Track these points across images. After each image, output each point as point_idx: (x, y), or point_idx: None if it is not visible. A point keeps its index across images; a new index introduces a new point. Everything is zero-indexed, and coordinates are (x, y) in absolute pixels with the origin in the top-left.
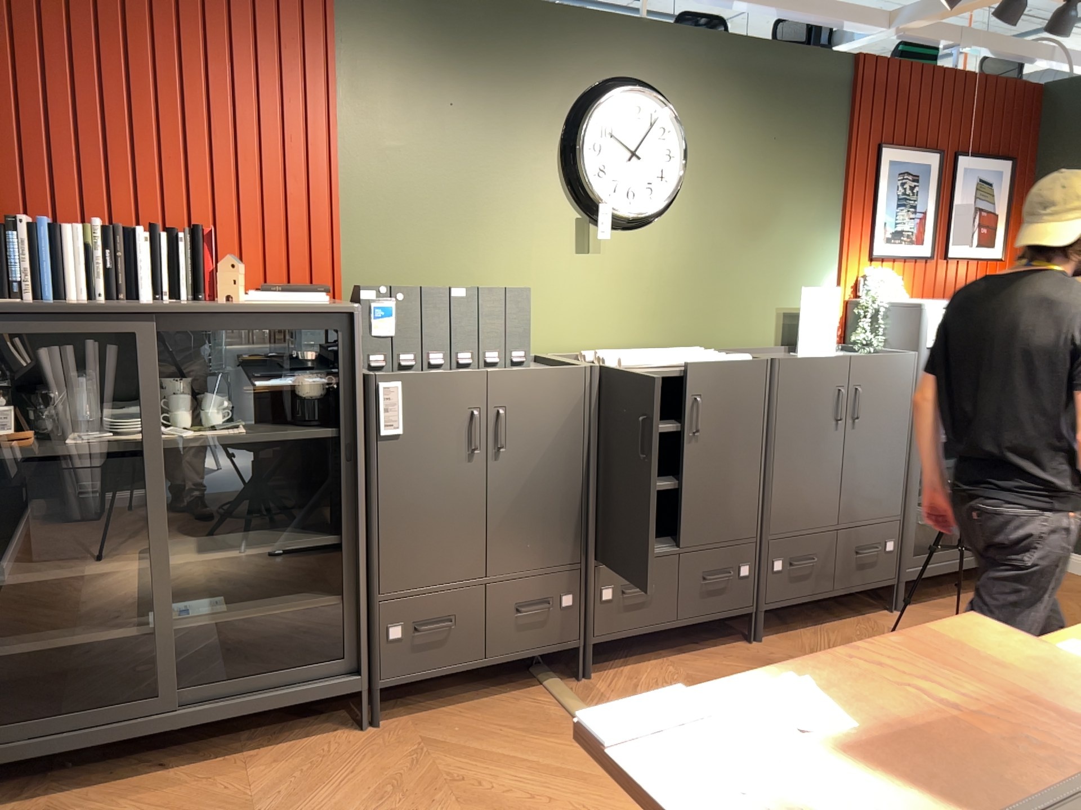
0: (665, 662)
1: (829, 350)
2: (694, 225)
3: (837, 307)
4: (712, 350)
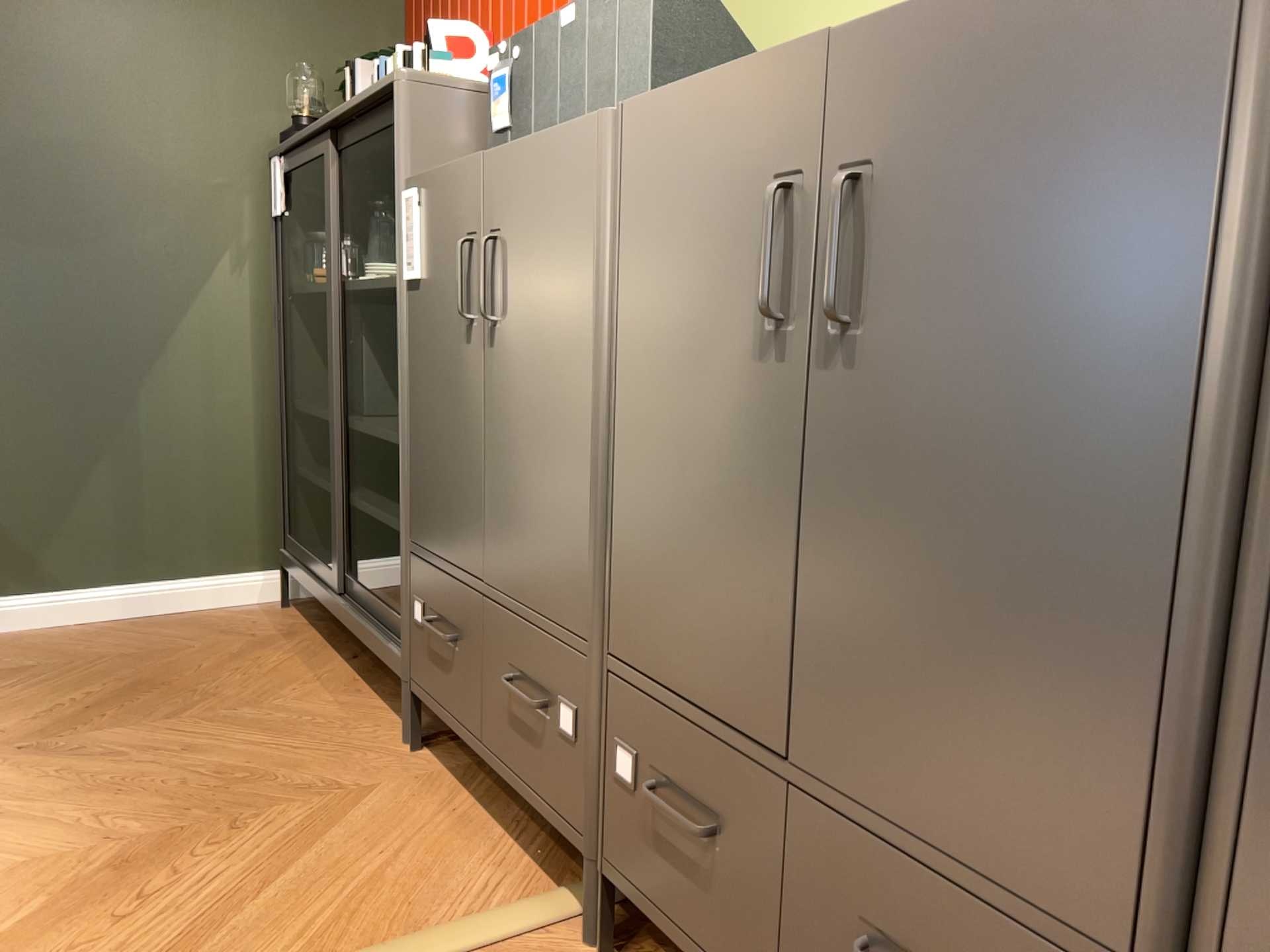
0: None
1: None
2: None
3: None
4: None
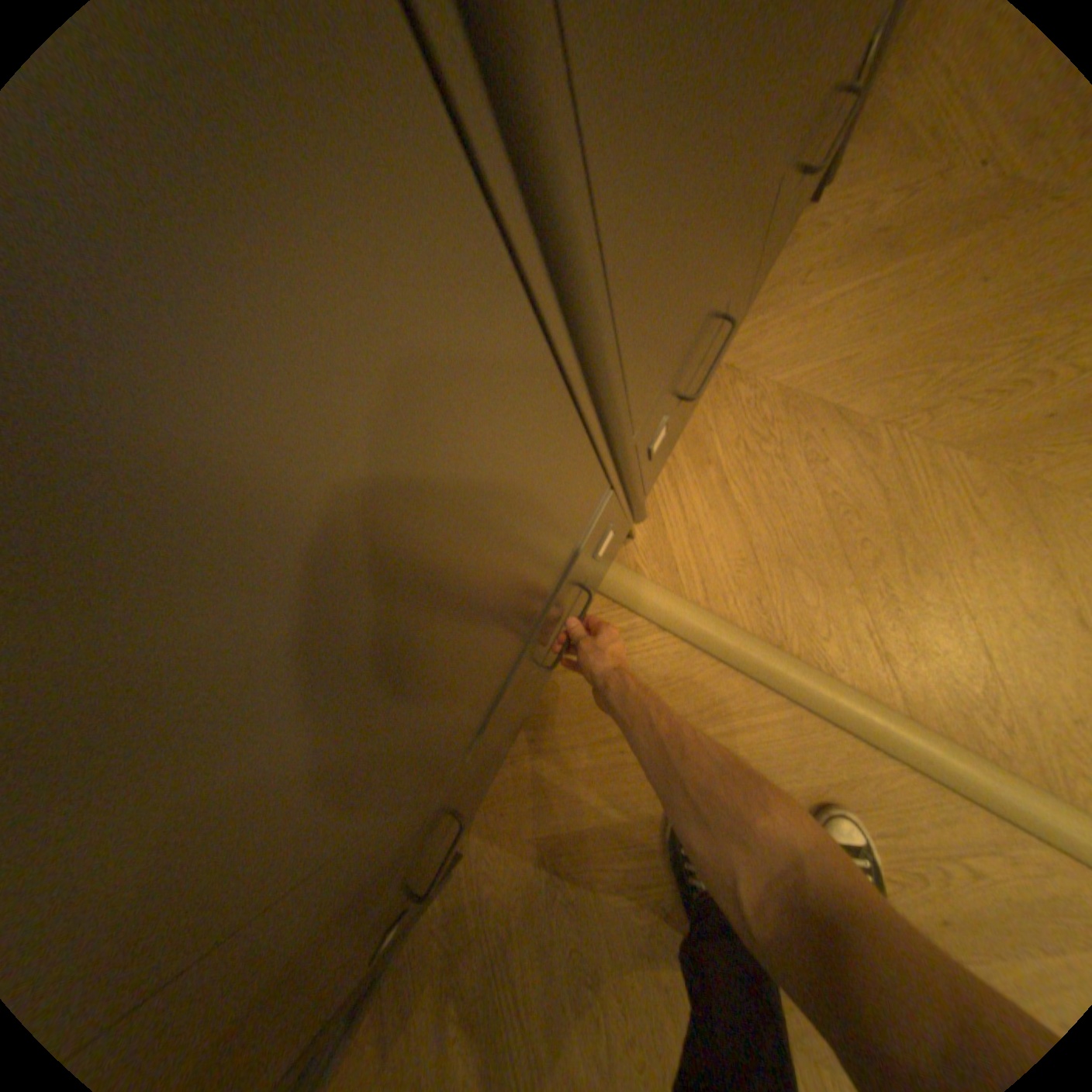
0: (716, 374)
1: None
2: None
3: None
4: None
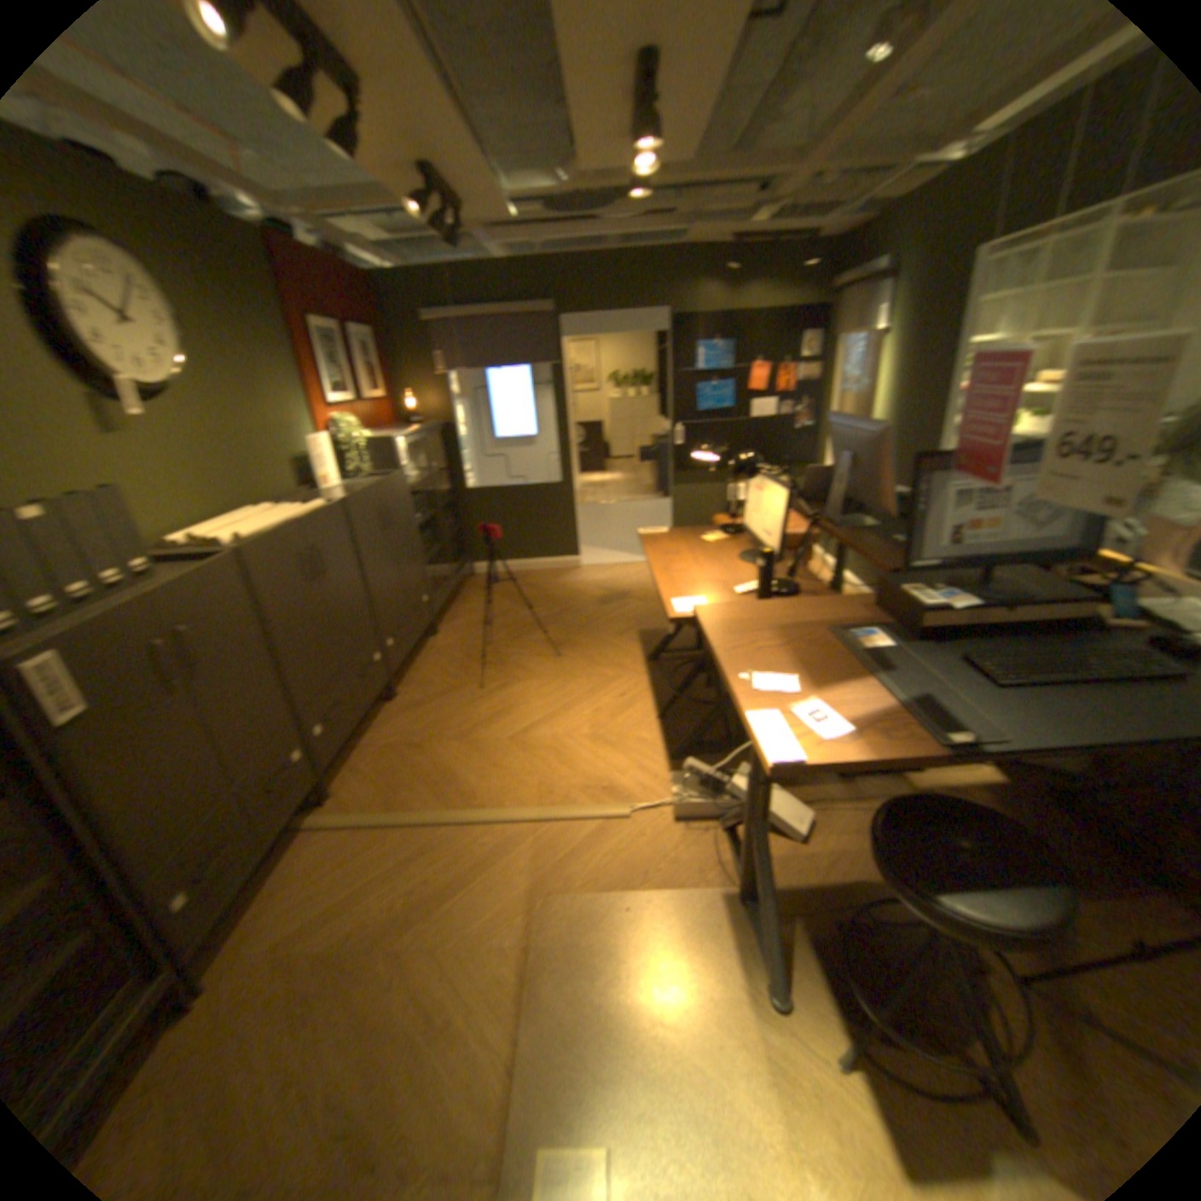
0: (358, 749)
1: (334, 483)
2: (198, 390)
3: (328, 448)
4: (261, 504)
